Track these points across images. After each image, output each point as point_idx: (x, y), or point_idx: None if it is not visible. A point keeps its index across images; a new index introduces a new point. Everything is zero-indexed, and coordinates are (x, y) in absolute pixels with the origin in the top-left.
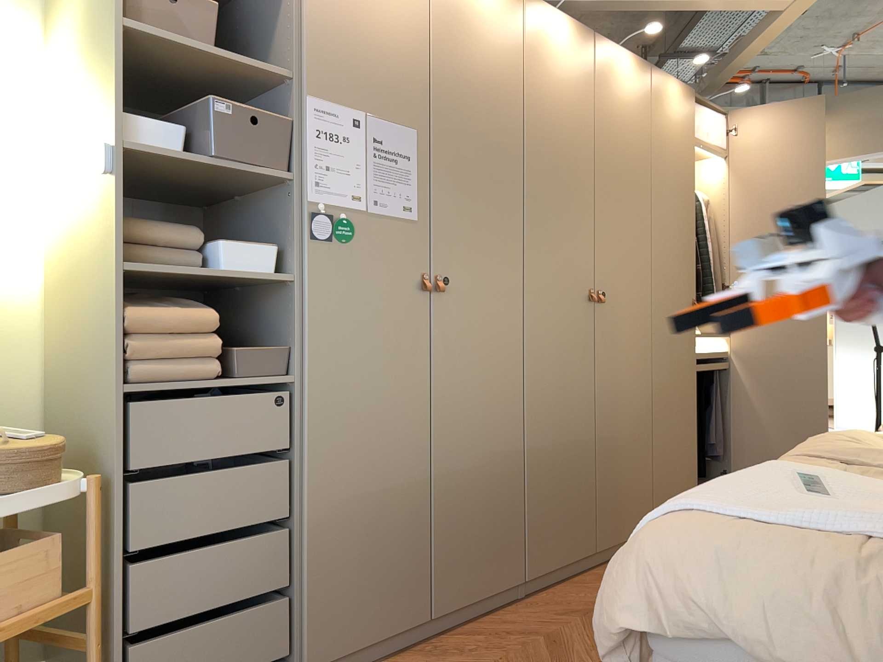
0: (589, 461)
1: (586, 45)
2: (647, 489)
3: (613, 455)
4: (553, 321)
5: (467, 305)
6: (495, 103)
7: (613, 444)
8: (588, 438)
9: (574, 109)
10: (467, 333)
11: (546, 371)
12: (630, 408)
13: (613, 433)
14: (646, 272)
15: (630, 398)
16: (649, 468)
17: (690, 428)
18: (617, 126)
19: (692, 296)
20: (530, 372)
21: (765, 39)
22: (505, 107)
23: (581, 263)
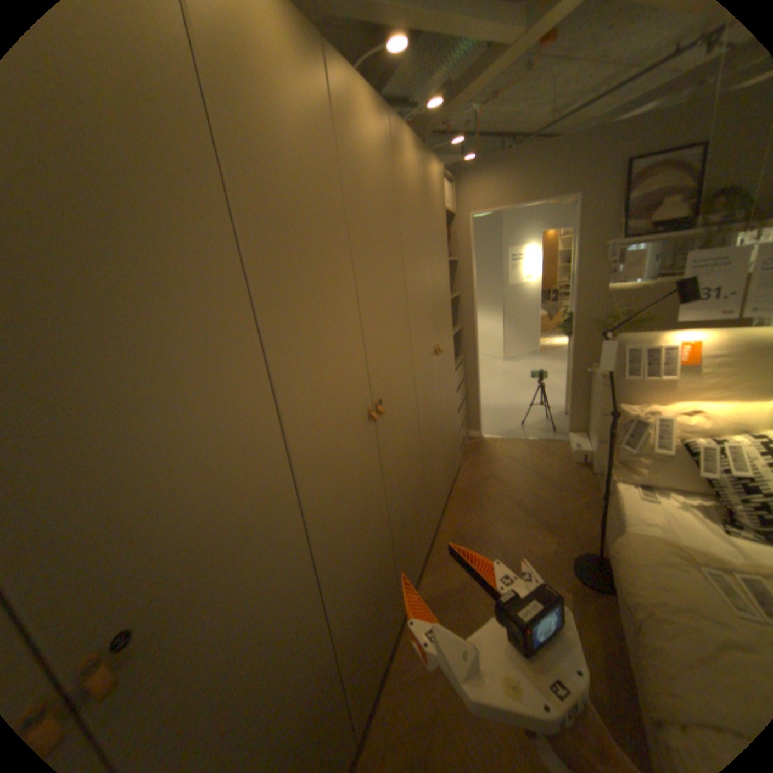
0: (388, 568)
1: (307, 66)
2: (424, 527)
3: (403, 535)
4: (336, 485)
5: (195, 618)
6: (139, 184)
7: (402, 527)
8: (385, 550)
9: (310, 178)
10: (210, 655)
11: (338, 546)
12: (409, 483)
13: (400, 519)
14: (406, 353)
15: (408, 475)
16: (423, 510)
17: (439, 451)
18: (365, 198)
19: (433, 349)
20: (321, 571)
21: (467, 87)
22: (169, 190)
23: (354, 391)
